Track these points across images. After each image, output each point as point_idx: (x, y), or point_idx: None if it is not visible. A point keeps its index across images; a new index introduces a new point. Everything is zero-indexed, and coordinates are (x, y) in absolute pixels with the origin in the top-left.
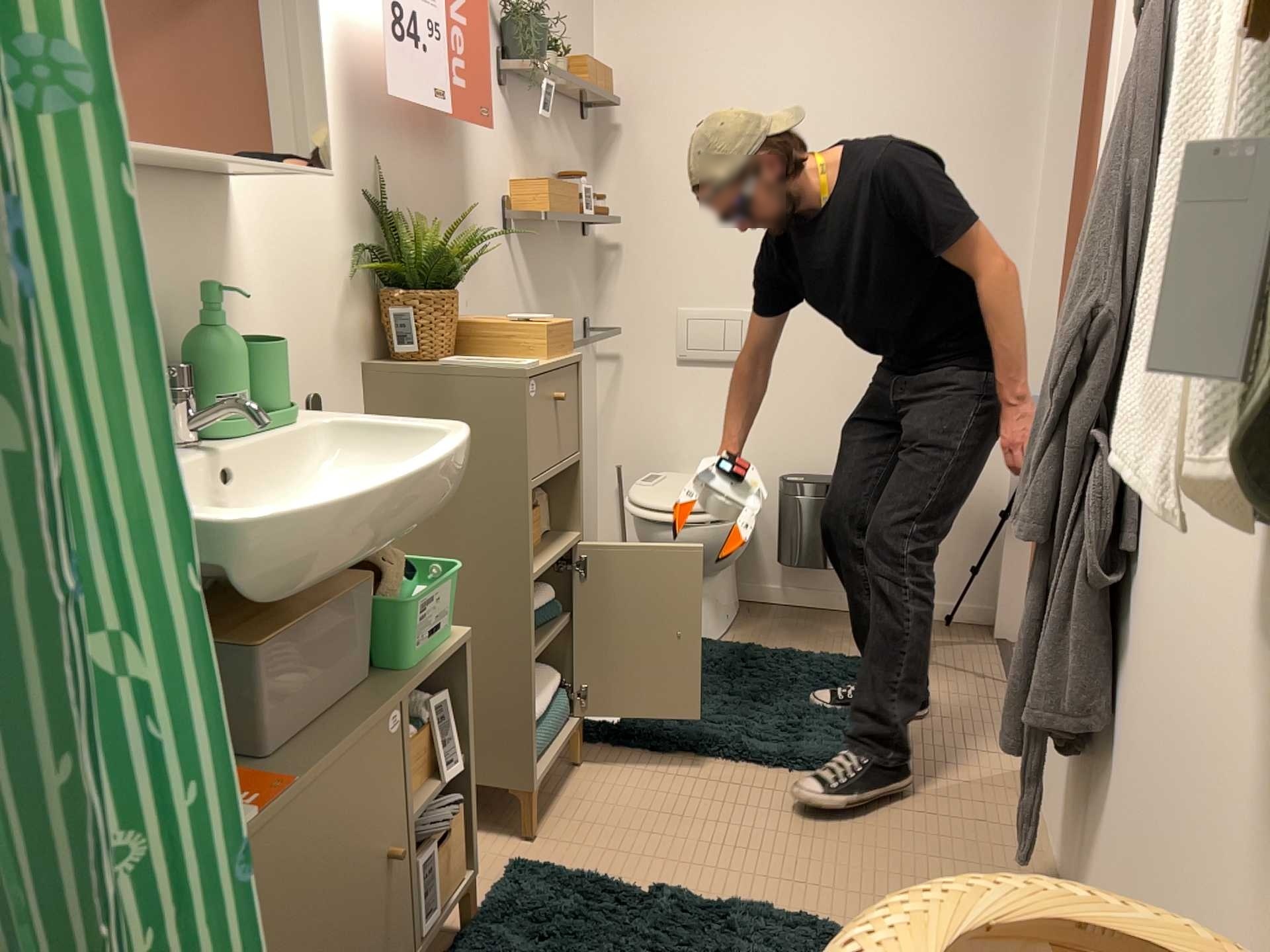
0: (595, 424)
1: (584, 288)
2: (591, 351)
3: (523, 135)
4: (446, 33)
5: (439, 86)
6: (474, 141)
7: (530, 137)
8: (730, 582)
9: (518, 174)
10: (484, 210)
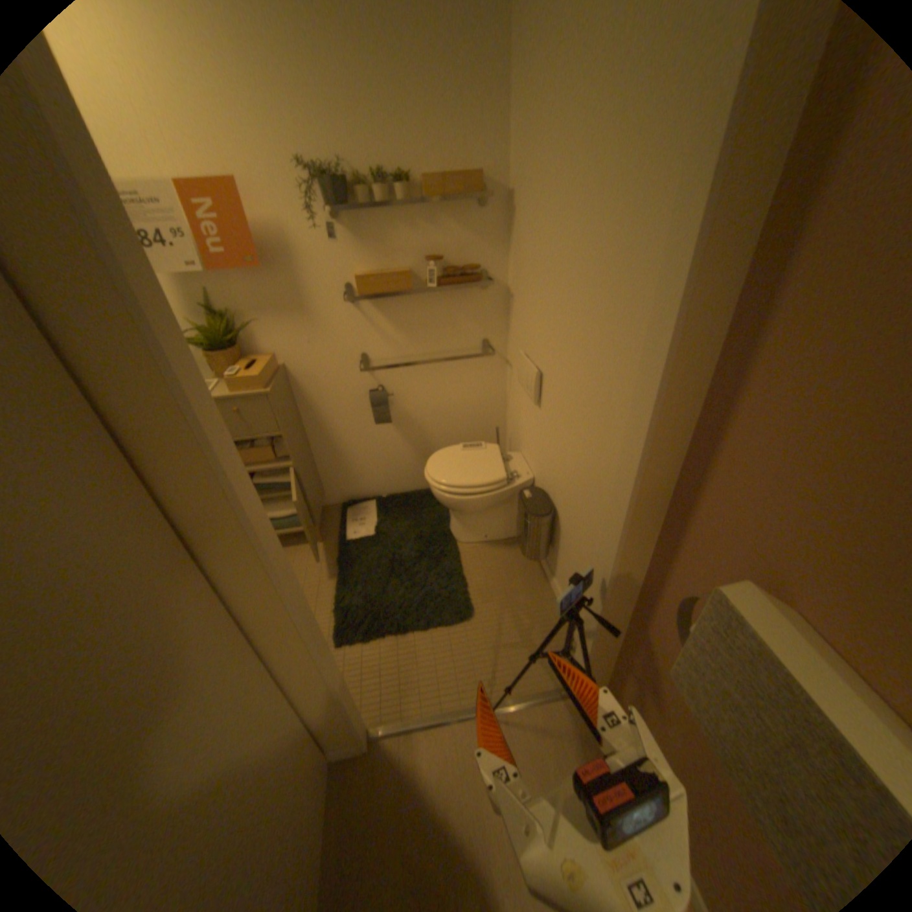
0: (498, 398)
1: (480, 319)
2: (491, 357)
3: (367, 238)
4: (185, 226)
5: (184, 257)
6: (296, 257)
7: (378, 237)
8: (497, 521)
9: (361, 264)
10: (316, 293)
